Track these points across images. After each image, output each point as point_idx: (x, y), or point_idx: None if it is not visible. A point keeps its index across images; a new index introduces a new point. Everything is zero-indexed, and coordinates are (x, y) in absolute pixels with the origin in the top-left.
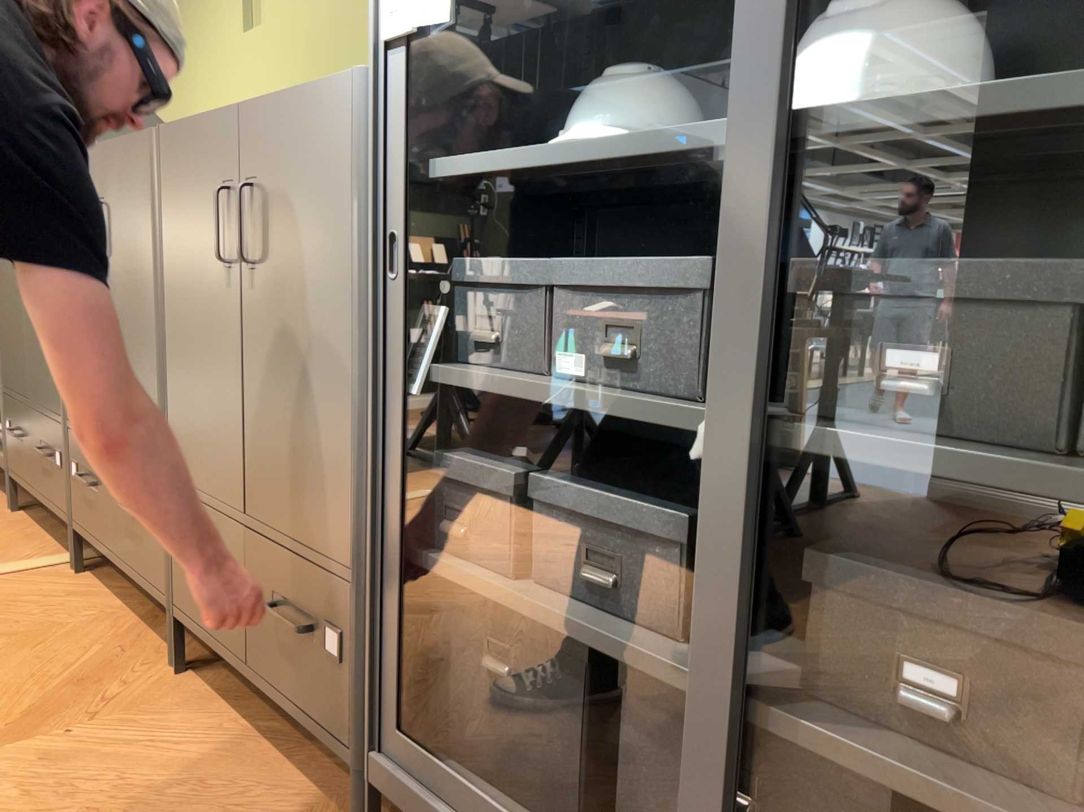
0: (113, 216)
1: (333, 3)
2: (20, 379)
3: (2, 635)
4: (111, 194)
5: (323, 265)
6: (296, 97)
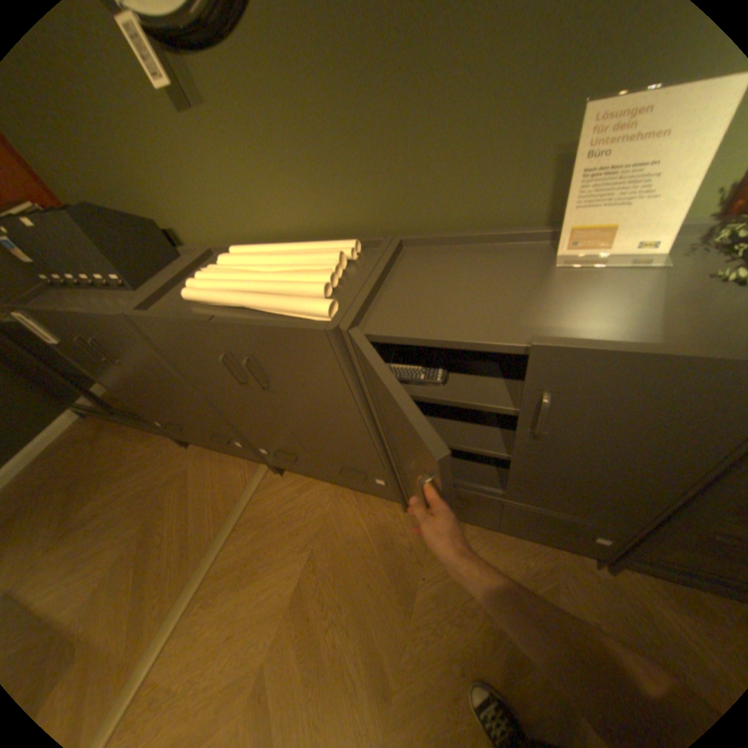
0: (268, 367)
1: (323, 80)
2: (158, 411)
3: (309, 537)
4: (260, 356)
5: (667, 452)
6: (668, 363)
